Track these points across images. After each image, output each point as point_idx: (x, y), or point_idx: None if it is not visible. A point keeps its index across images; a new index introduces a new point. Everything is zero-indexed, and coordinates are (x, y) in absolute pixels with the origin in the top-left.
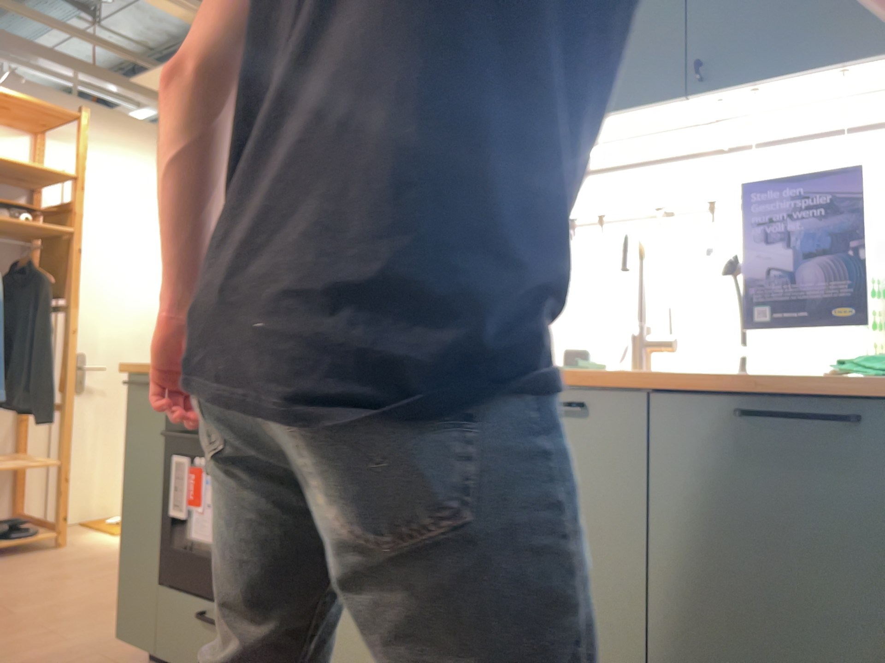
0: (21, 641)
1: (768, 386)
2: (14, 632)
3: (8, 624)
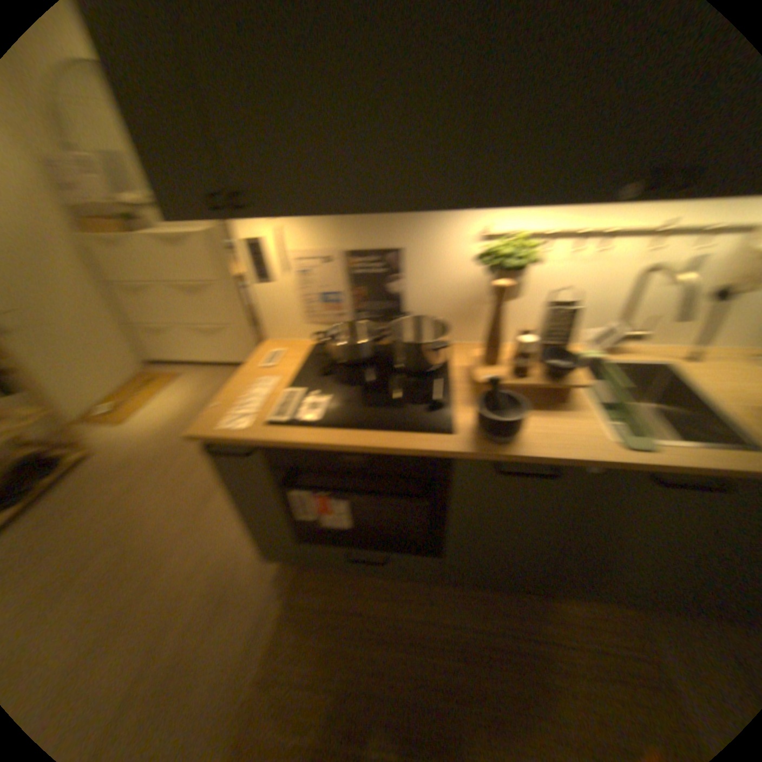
0: (178, 569)
1: None
2: (163, 562)
3: (149, 555)
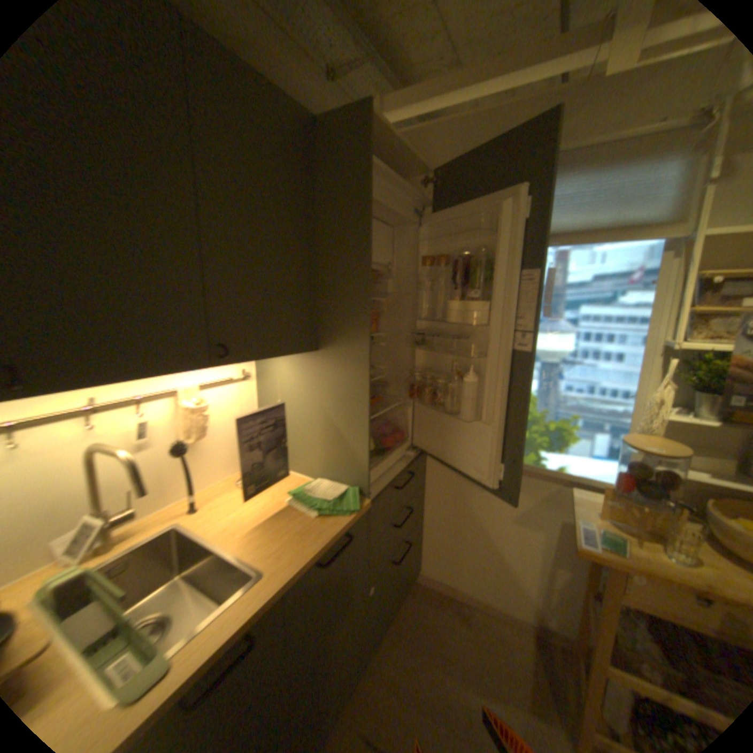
0: None
1: (327, 548)
2: None
3: None
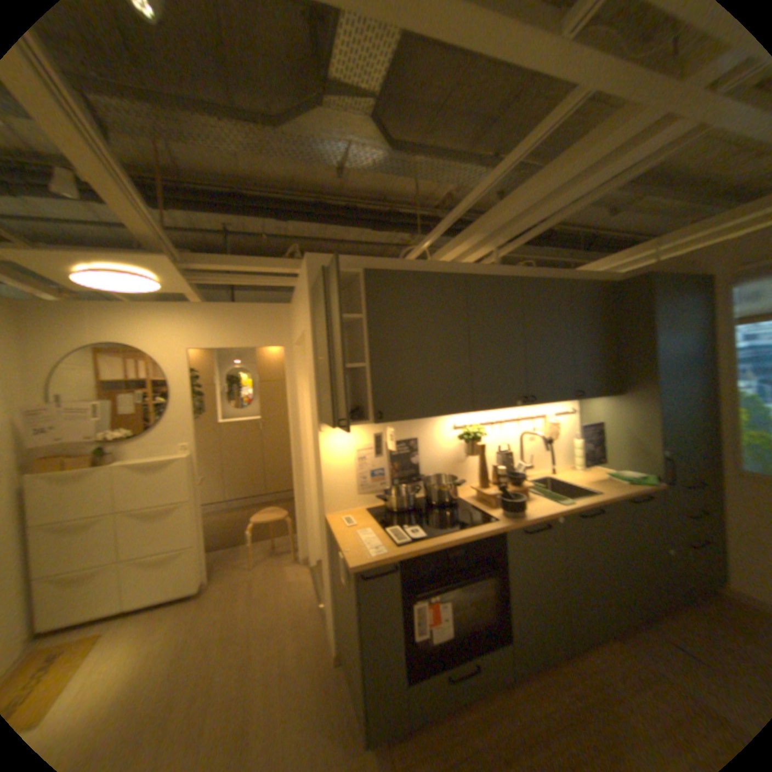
0: None
1: (637, 494)
2: None
3: None
